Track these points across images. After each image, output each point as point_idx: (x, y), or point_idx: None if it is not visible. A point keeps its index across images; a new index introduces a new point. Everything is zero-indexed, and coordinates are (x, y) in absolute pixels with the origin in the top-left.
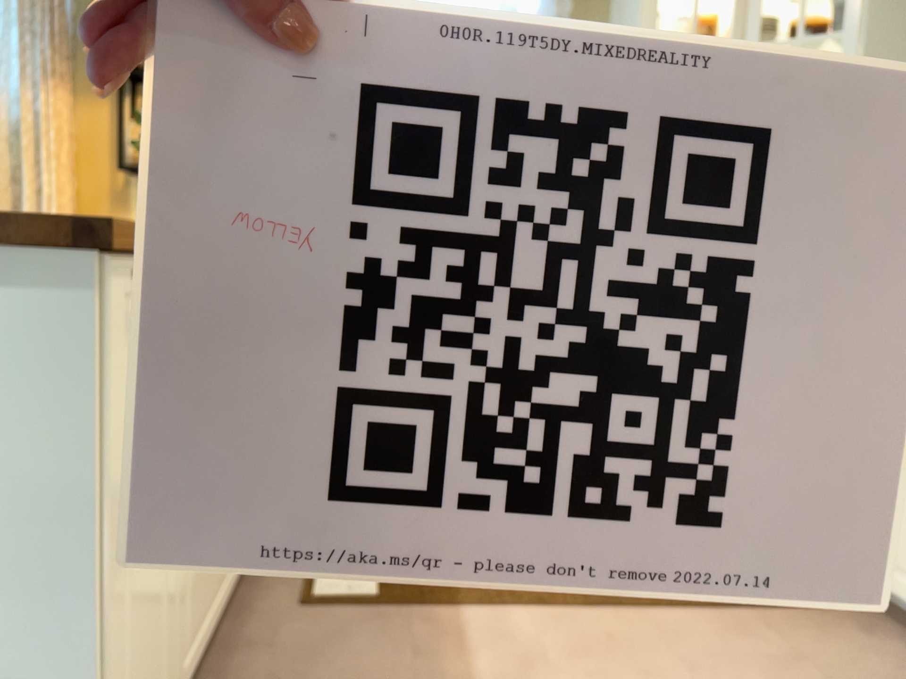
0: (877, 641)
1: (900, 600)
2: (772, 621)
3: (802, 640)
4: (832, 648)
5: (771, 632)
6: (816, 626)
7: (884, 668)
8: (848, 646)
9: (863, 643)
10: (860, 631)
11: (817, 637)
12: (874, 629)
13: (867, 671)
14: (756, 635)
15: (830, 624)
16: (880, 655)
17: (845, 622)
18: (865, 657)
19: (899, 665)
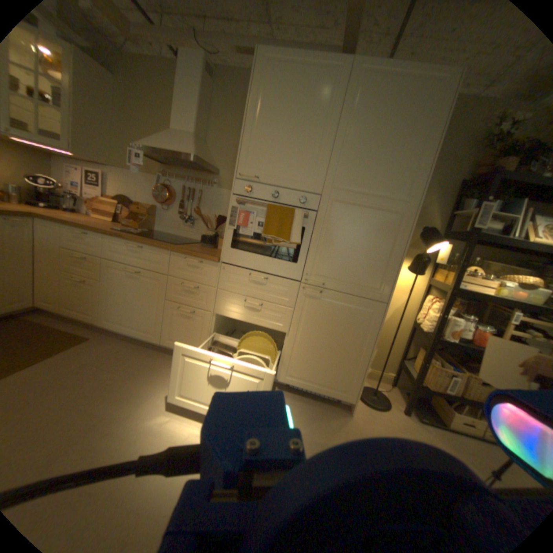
0: (103, 345)
1: (108, 330)
2: (64, 355)
3: (78, 357)
4: (90, 355)
5: (66, 360)
6: (81, 349)
7: (108, 353)
8: (94, 351)
9: (99, 348)
10: (96, 344)
11: (83, 354)
12: (100, 341)
13: (104, 357)
14: (60, 364)
15: (86, 346)
16: (105, 349)
17: (90, 343)
18: (101, 352)
19: (112, 350)
